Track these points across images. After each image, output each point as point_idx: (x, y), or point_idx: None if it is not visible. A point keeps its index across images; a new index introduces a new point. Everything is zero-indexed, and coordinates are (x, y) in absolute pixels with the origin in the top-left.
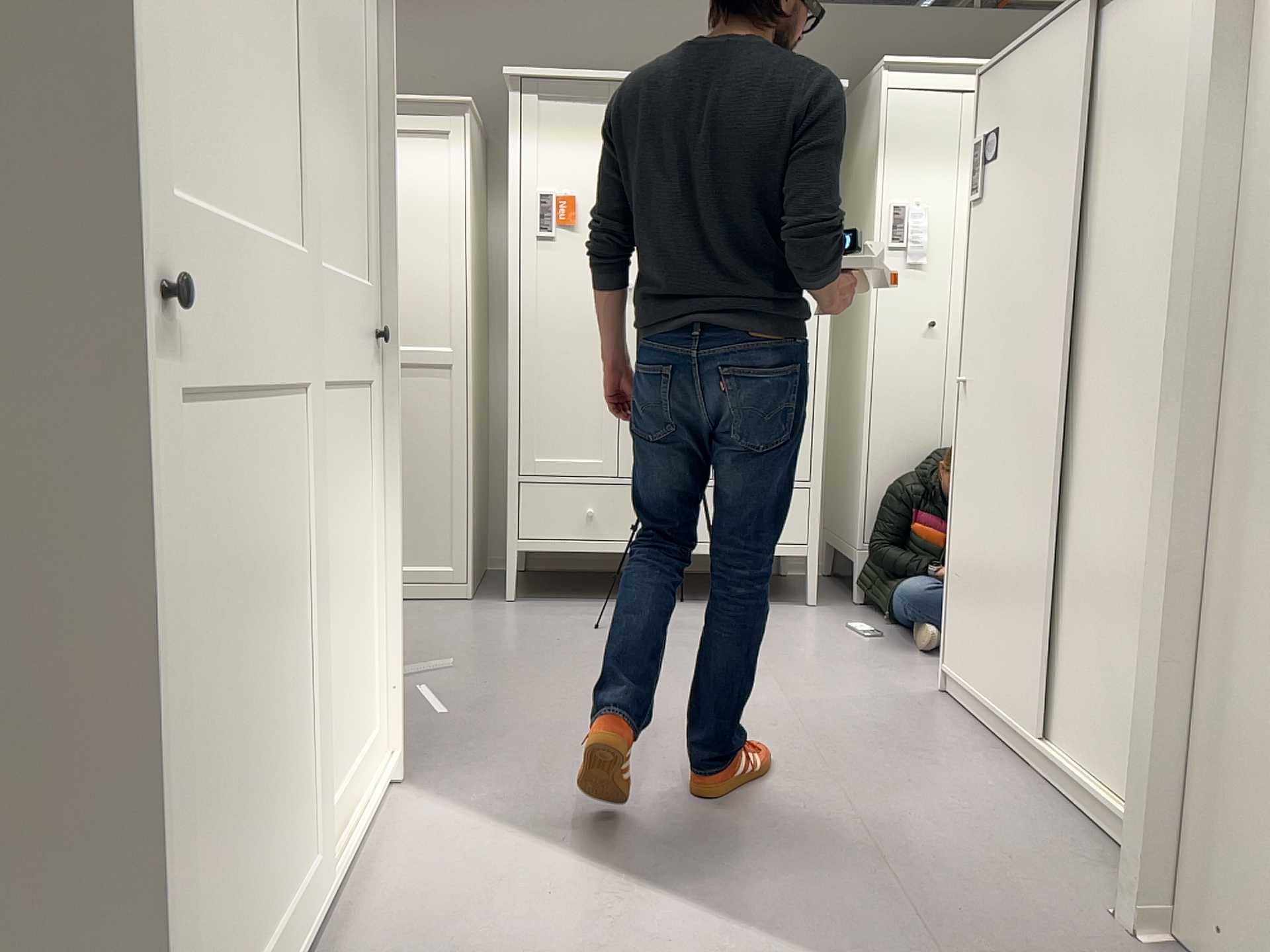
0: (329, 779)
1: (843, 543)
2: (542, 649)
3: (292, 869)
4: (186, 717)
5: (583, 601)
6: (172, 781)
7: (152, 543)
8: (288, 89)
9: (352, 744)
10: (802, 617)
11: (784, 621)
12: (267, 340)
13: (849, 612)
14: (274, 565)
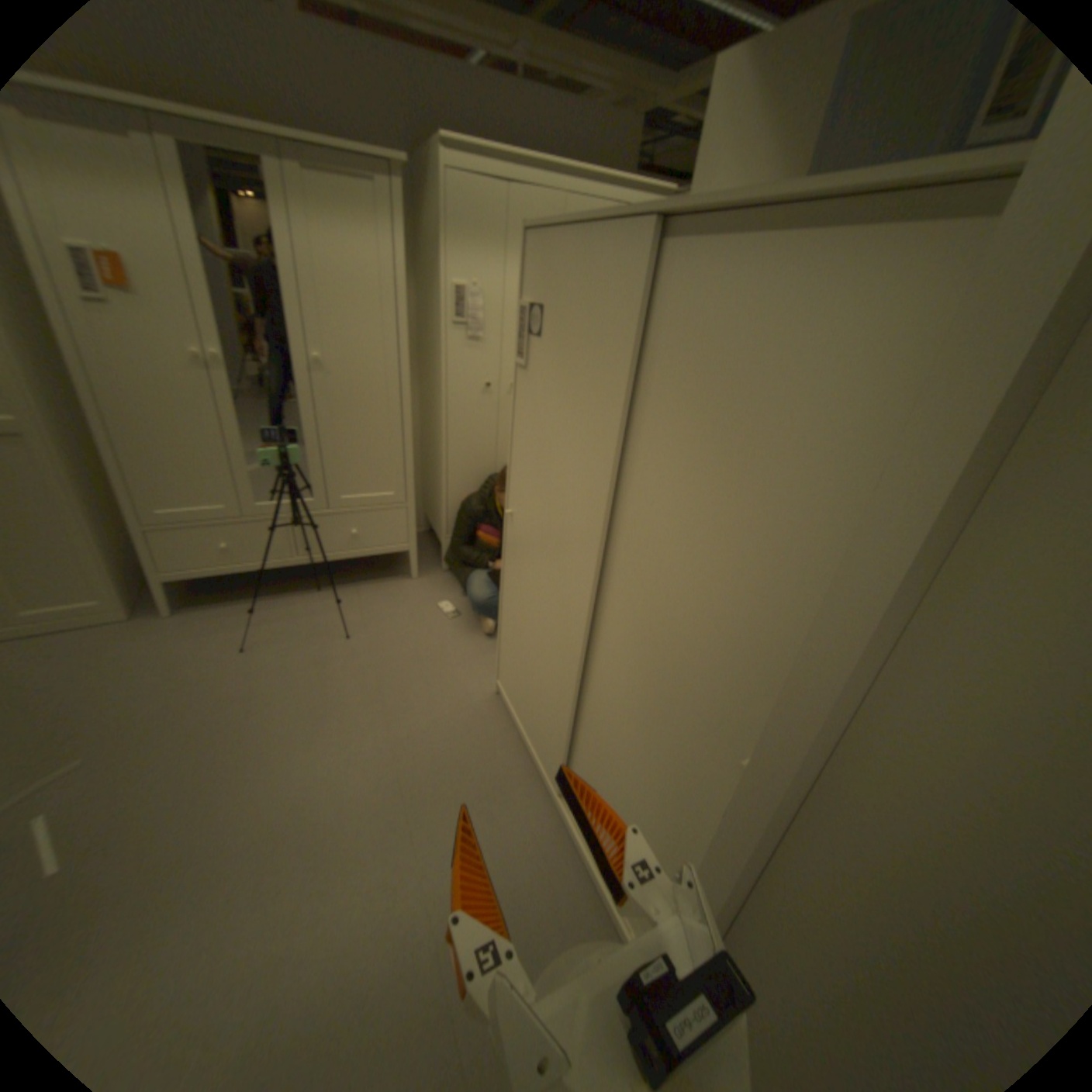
0: None
1: (434, 525)
2: (188, 698)
3: None
4: None
5: (237, 602)
6: None
7: None
8: None
9: None
10: (407, 596)
11: (394, 606)
12: None
13: (438, 583)
14: None
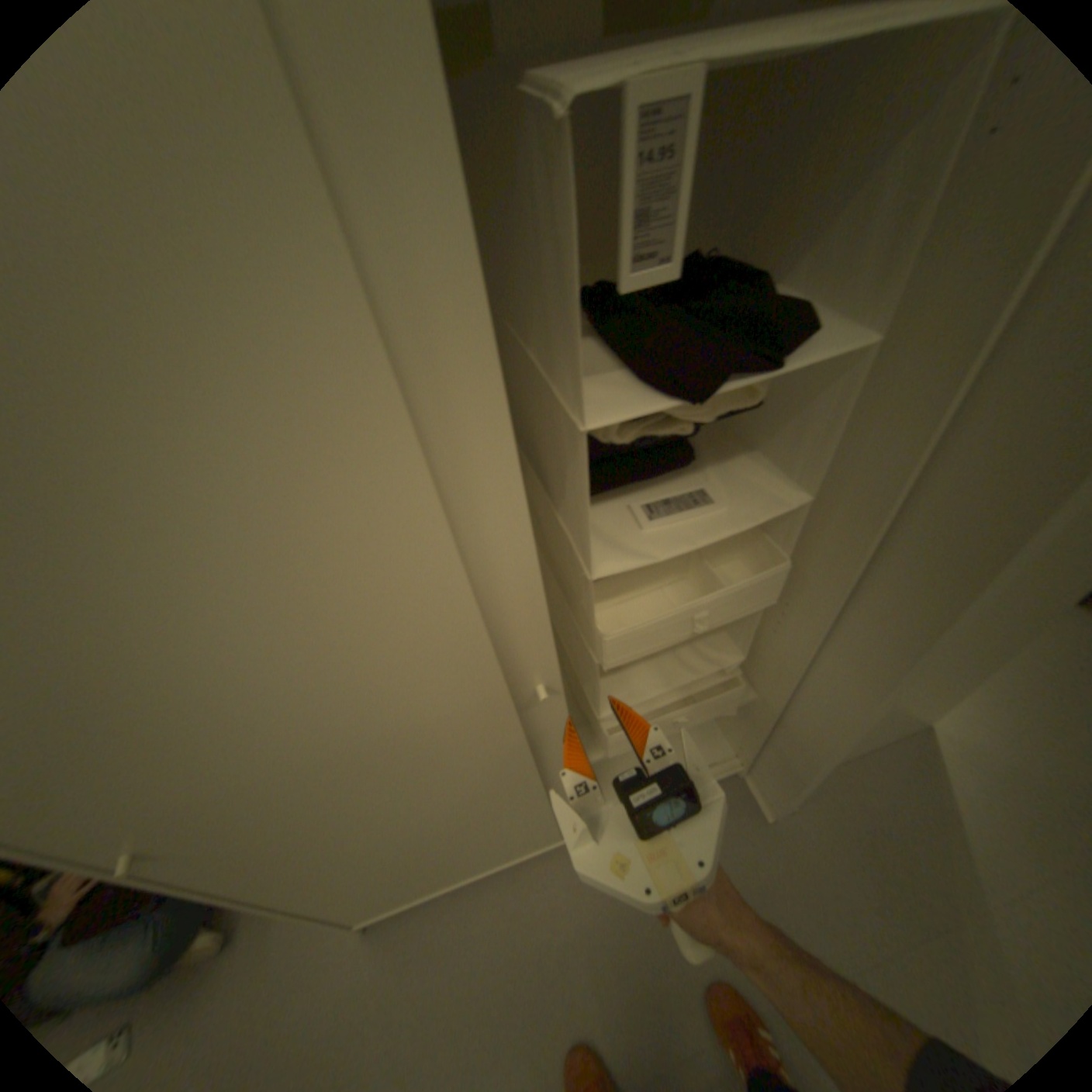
0: None
1: None
2: None
3: None
4: None
5: None
6: None
7: None
8: None
9: None
10: None
11: None
12: None
13: None
14: None
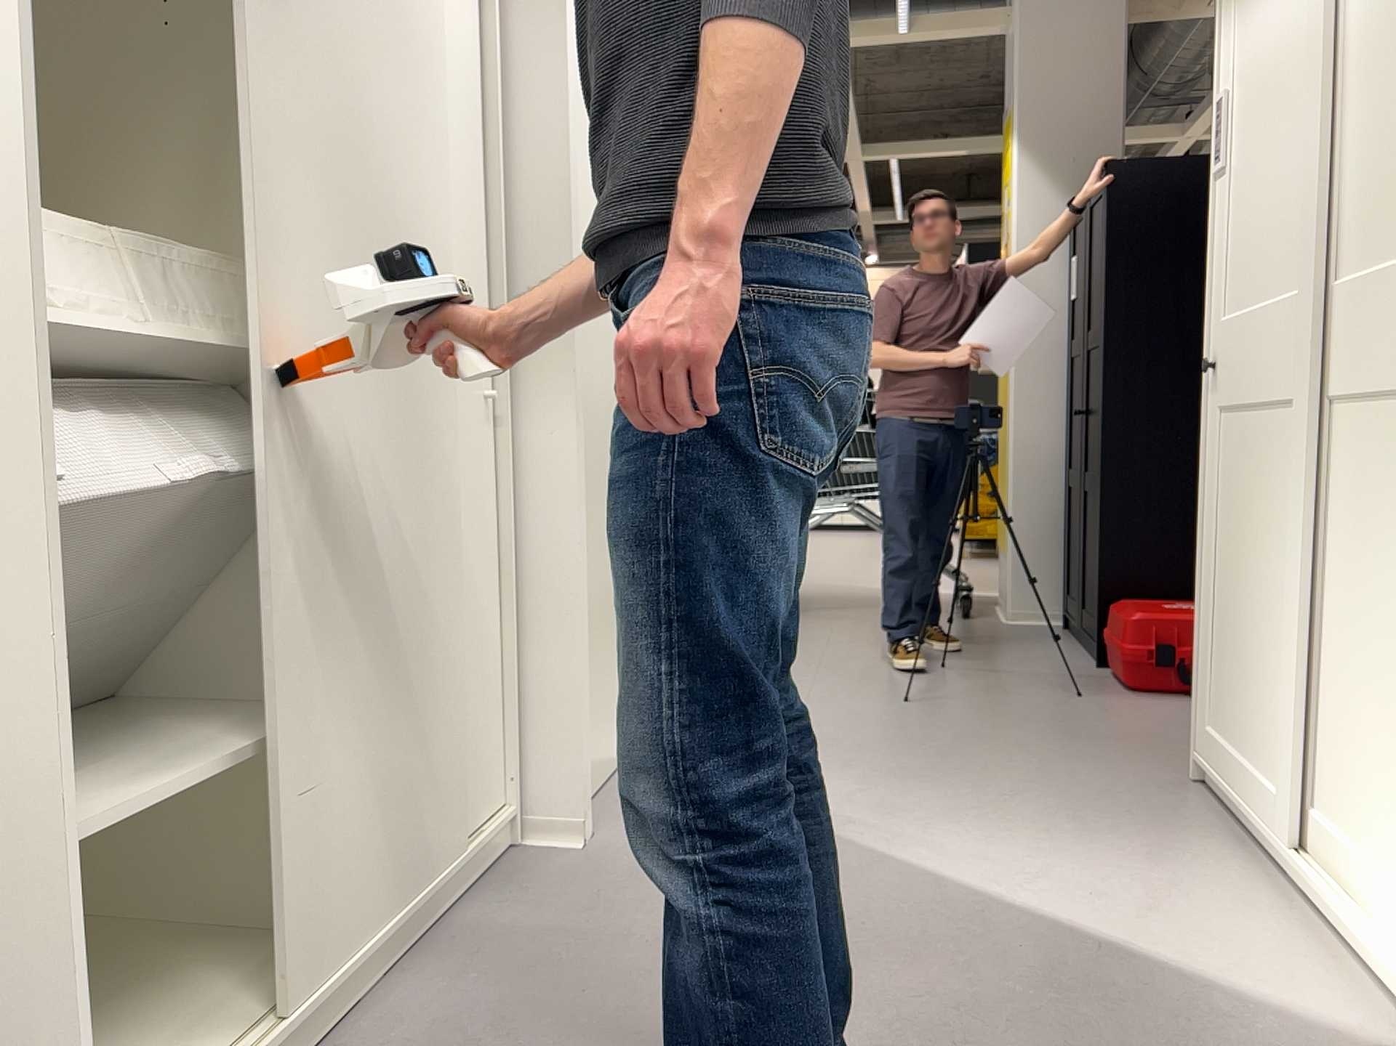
0: (1338, 808)
1: None
2: None
3: (1261, 756)
4: (1217, 559)
5: None
6: (1209, 578)
7: (1206, 468)
8: (1298, 168)
9: (1380, 843)
10: None
11: None
12: (1262, 369)
13: None
14: (1264, 523)
